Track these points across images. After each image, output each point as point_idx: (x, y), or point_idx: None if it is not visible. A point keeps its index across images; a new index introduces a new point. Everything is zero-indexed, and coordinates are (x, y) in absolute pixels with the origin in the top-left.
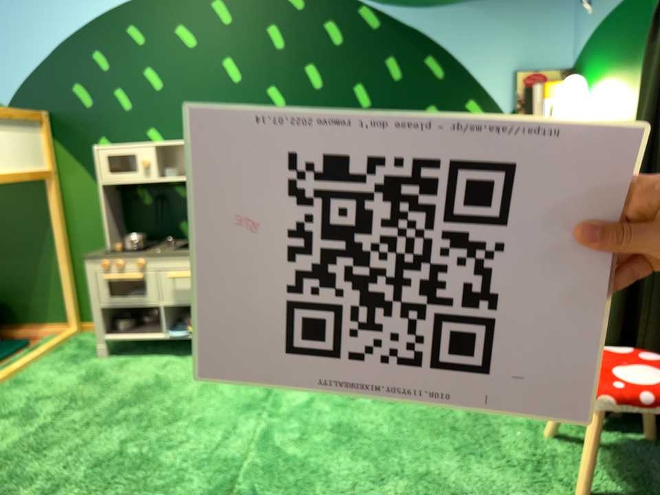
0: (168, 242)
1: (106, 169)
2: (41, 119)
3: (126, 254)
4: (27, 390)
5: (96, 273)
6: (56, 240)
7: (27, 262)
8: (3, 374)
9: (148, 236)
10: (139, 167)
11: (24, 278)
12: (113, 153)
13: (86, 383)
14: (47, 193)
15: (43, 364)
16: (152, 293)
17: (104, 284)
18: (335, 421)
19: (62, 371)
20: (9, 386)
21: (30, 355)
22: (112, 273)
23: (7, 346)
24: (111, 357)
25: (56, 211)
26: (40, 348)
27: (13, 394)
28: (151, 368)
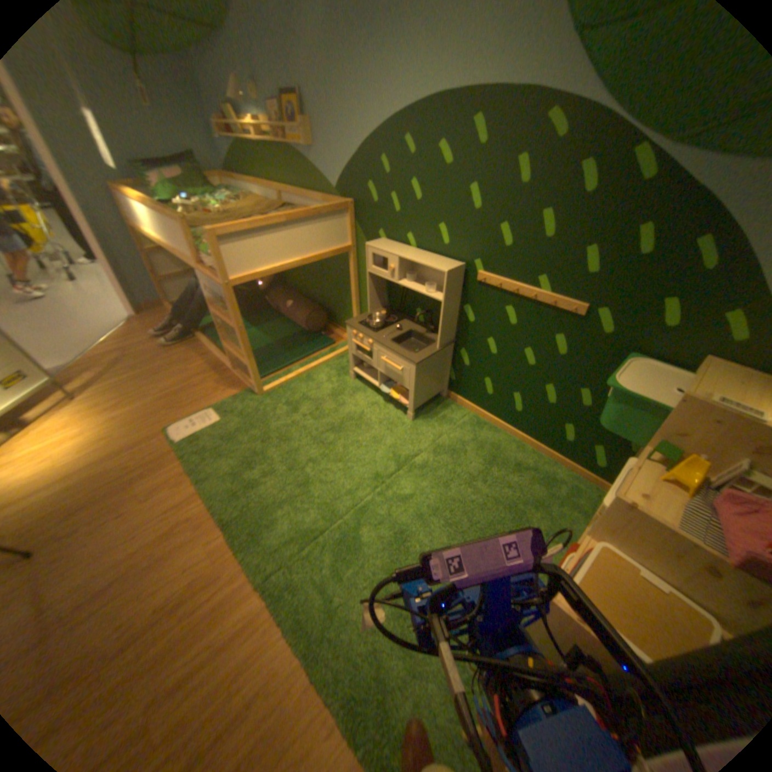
0: (404, 323)
1: (371, 264)
2: (348, 209)
3: (366, 333)
4: (309, 387)
5: (351, 336)
6: (352, 292)
7: (342, 296)
8: (310, 366)
9: (398, 309)
10: (388, 270)
11: (341, 304)
12: (375, 254)
13: (332, 397)
14: (349, 261)
15: (328, 368)
16: (375, 363)
17: (354, 344)
18: (406, 525)
19: (331, 380)
20: (305, 379)
21: (326, 358)
22: (358, 340)
23: (325, 343)
24: (357, 380)
25: (353, 274)
26: (333, 355)
27: (302, 387)
28: (366, 403)
